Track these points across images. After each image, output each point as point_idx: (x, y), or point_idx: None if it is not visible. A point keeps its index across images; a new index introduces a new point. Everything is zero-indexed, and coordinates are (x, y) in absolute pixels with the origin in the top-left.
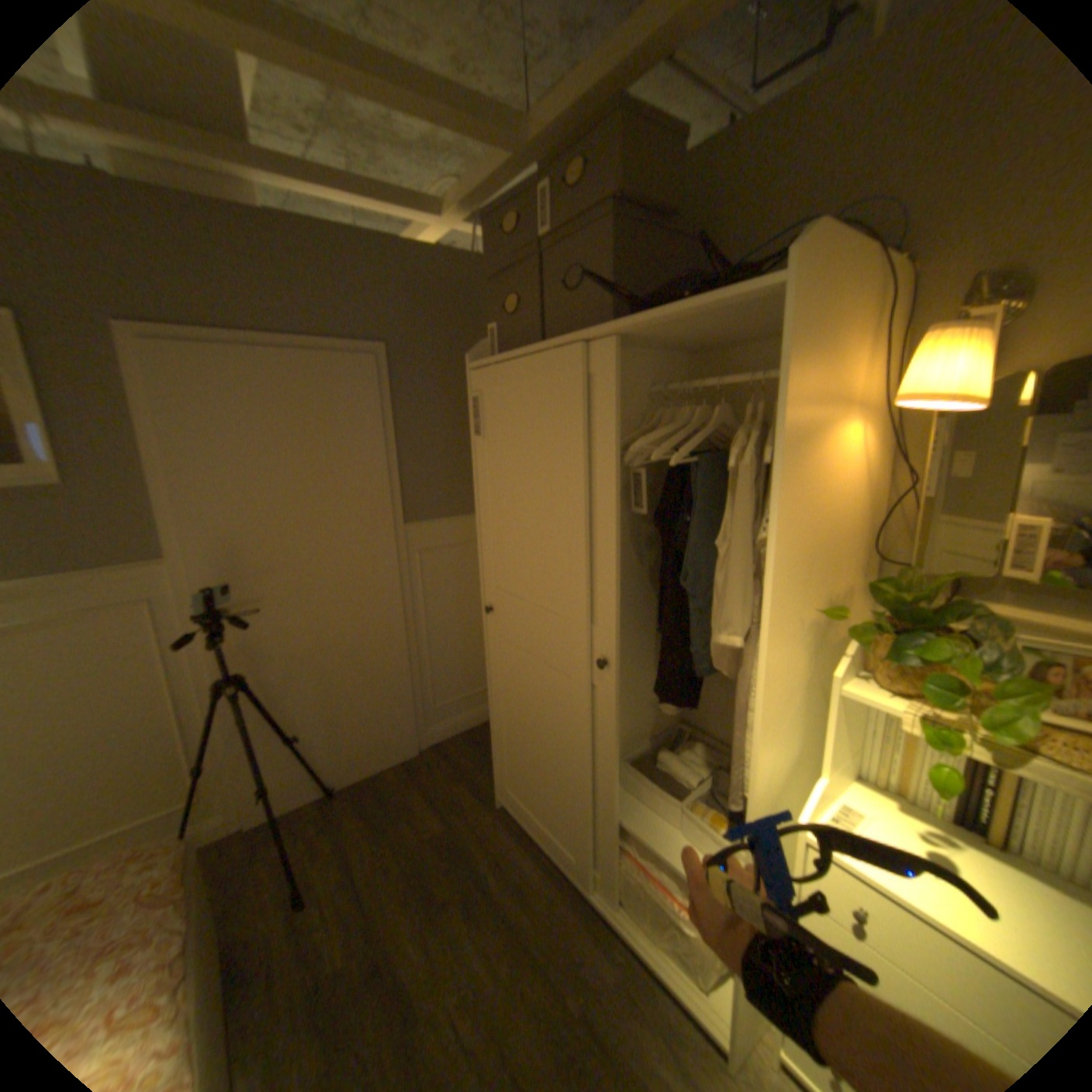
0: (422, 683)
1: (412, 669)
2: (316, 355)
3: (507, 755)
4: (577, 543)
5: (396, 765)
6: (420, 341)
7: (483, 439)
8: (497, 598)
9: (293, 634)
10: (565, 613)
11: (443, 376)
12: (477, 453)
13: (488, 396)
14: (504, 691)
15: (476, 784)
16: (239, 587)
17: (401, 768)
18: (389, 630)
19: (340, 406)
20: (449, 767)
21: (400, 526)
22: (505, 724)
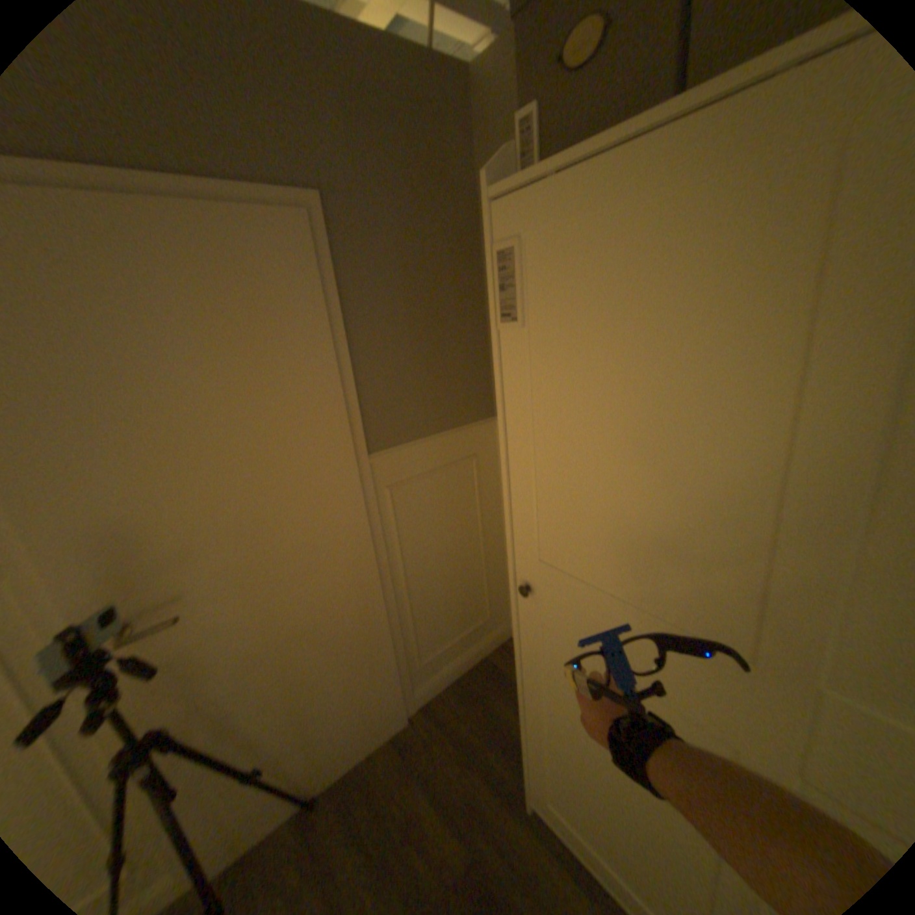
0: (404, 641)
1: (391, 630)
2: (210, 206)
3: (550, 768)
4: (819, 535)
5: (383, 742)
6: (367, 185)
7: (519, 323)
8: (541, 575)
9: (234, 629)
10: (735, 645)
11: (402, 240)
12: (501, 349)
13: (534, 239)
14: (549, 695)
15: (489, 769)
16: (140, 585)
17: (389, 747)
18: (361, 593)
19: (260, 291)
20: (449, 742)
21: (363, 457)
22: (549, 733)
